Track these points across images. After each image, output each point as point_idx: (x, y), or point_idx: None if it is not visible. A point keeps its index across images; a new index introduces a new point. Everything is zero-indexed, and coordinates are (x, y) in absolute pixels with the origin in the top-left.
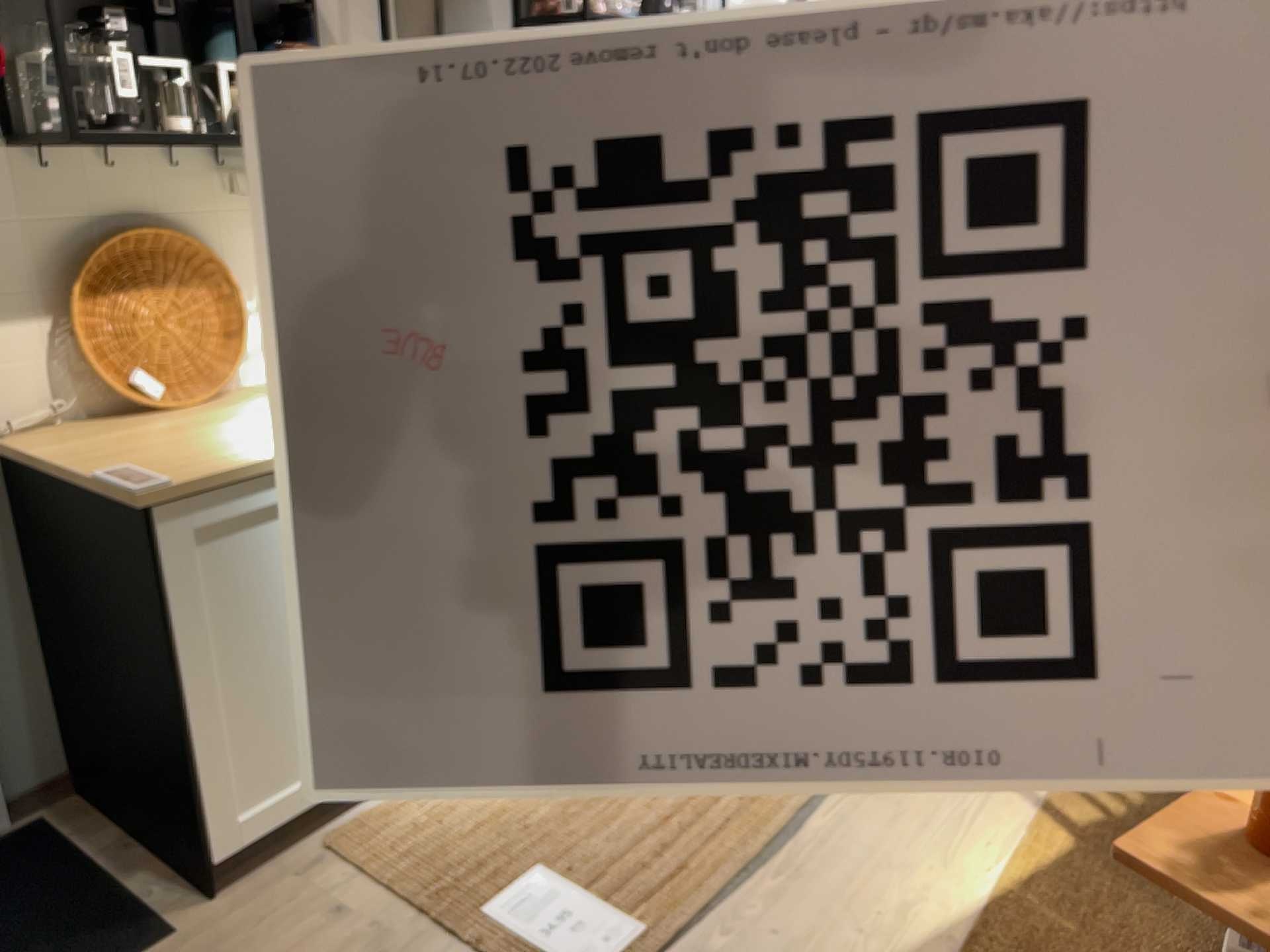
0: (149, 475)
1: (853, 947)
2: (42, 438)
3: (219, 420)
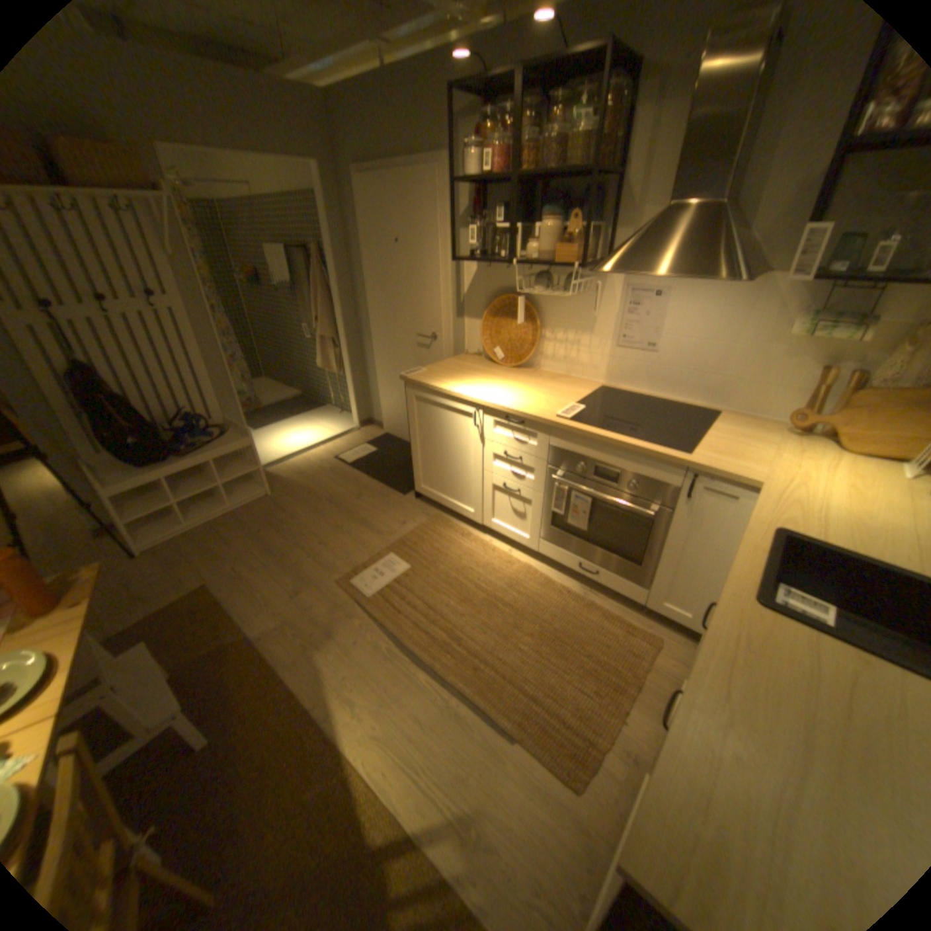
0: (414, 373)
1: (339, 671)
2: (466, 357)
3: (486, 373)
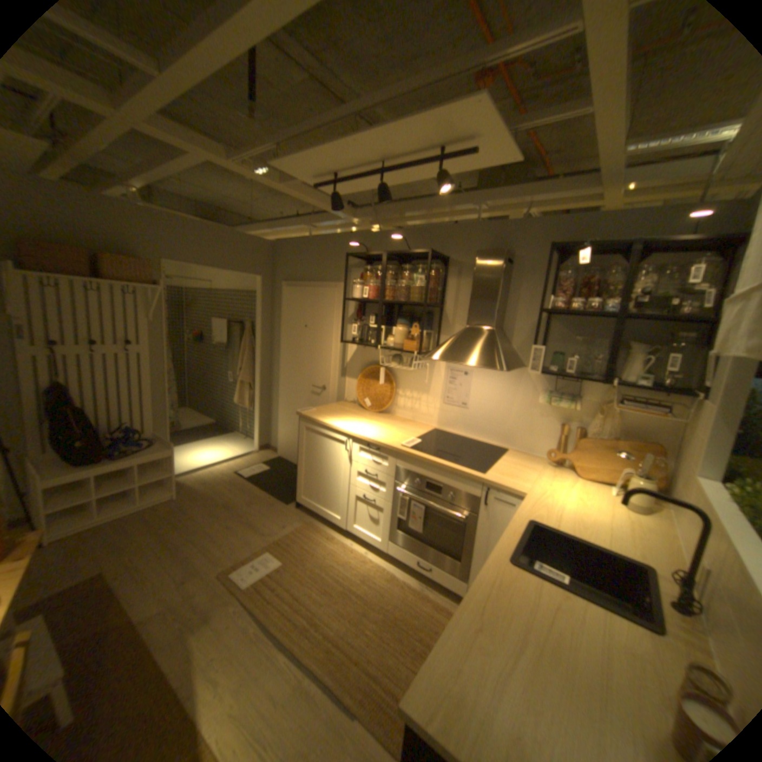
0: (306, 411)
1: (208, 654)
2: (344, 403)
3: (357, 414)
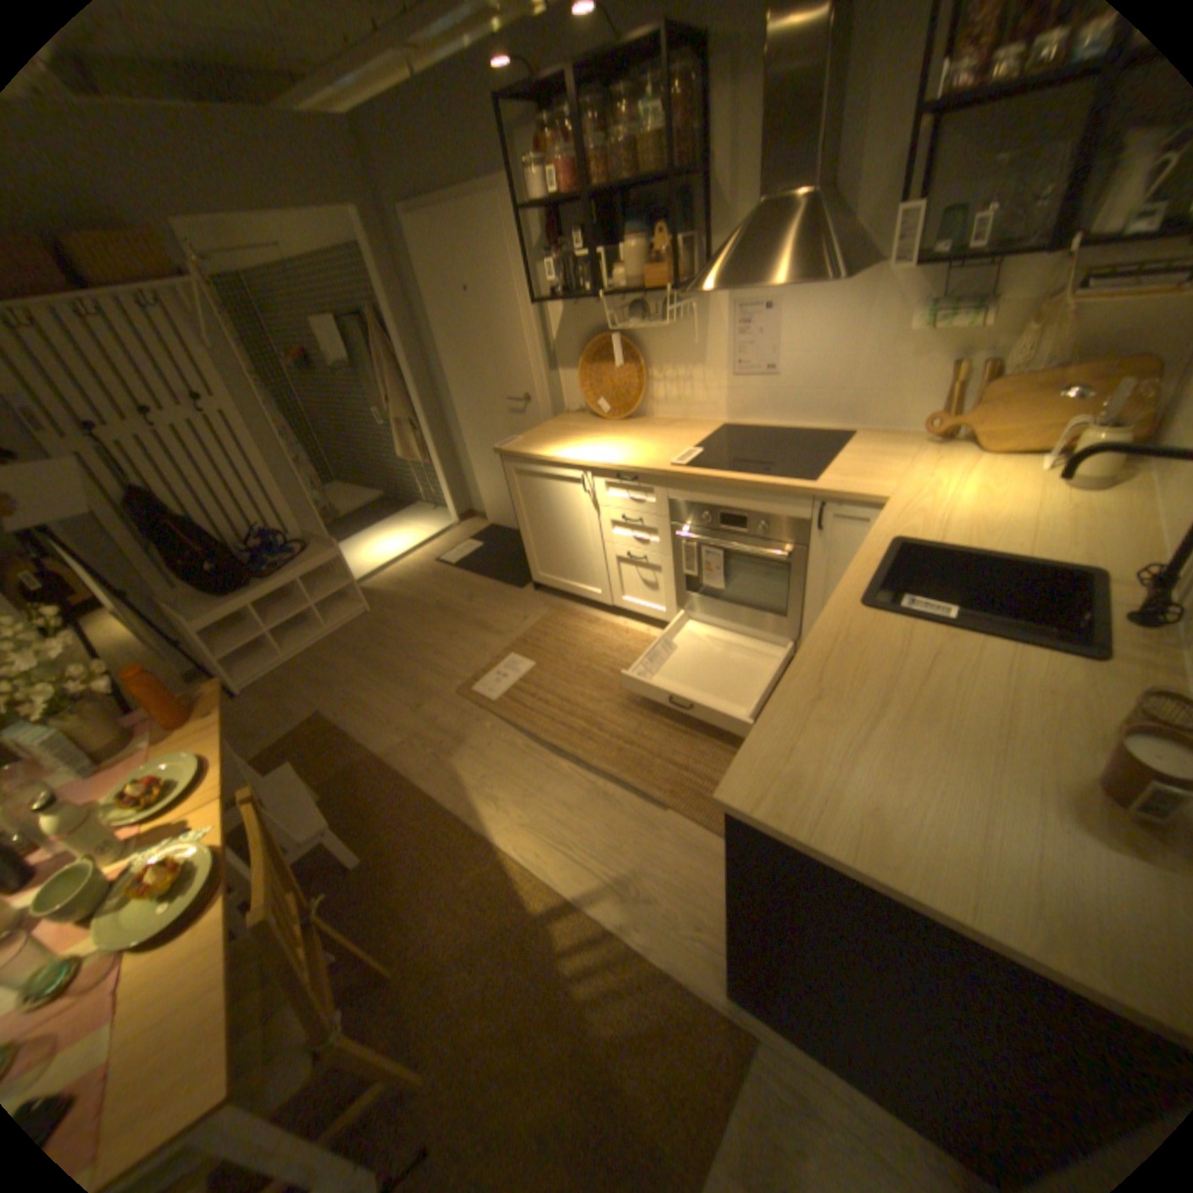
0: (508, 444)
1: (475, 773)
2: (567, 417)
3: (591, 431)
